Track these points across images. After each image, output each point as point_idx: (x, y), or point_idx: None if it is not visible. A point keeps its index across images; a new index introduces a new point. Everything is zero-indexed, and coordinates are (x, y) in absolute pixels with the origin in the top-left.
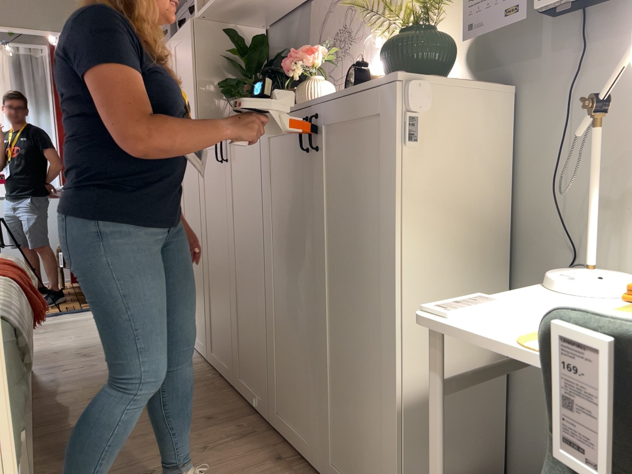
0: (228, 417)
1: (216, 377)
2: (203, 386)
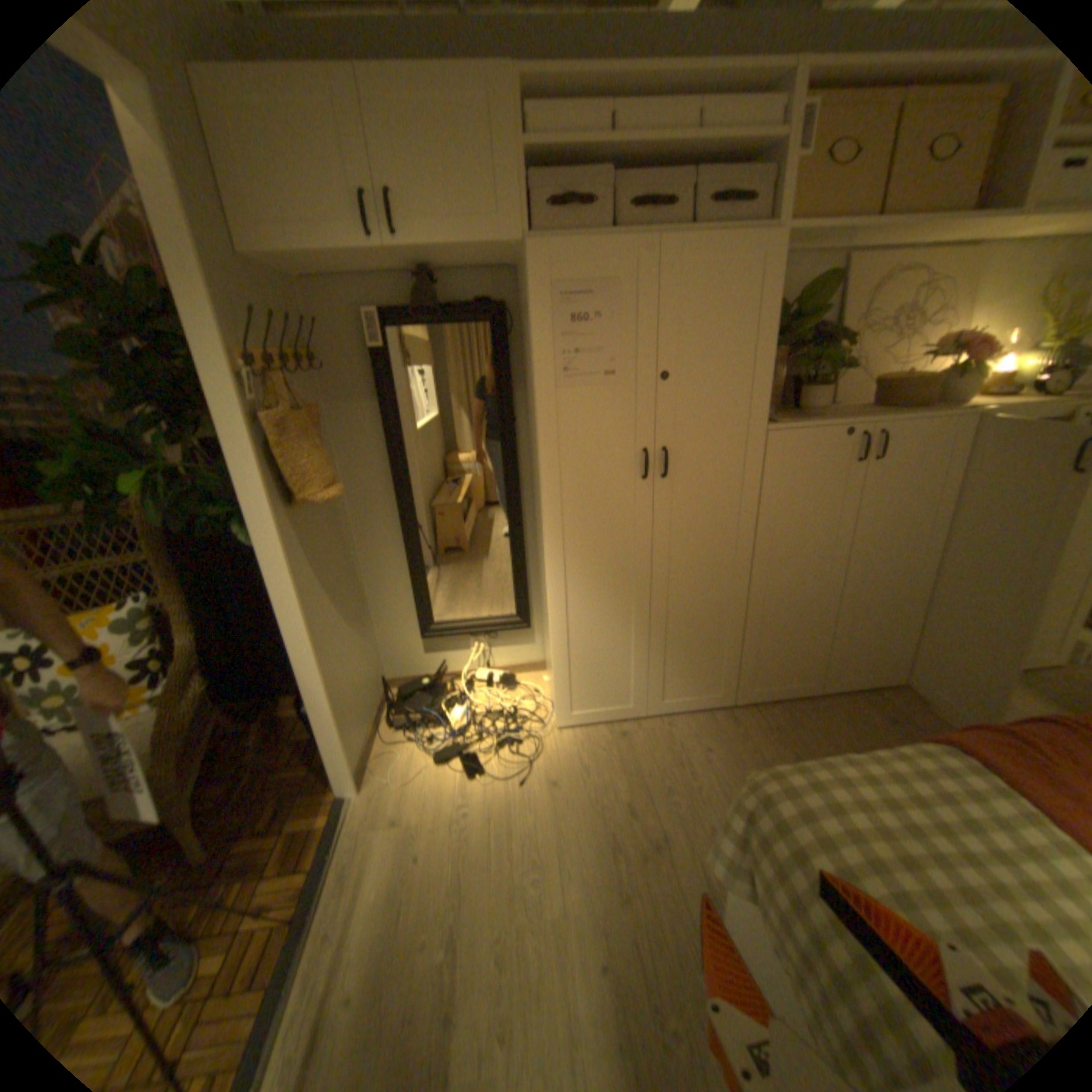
0: (884, 710)
1: (780, 706)
2: (803, 719)
